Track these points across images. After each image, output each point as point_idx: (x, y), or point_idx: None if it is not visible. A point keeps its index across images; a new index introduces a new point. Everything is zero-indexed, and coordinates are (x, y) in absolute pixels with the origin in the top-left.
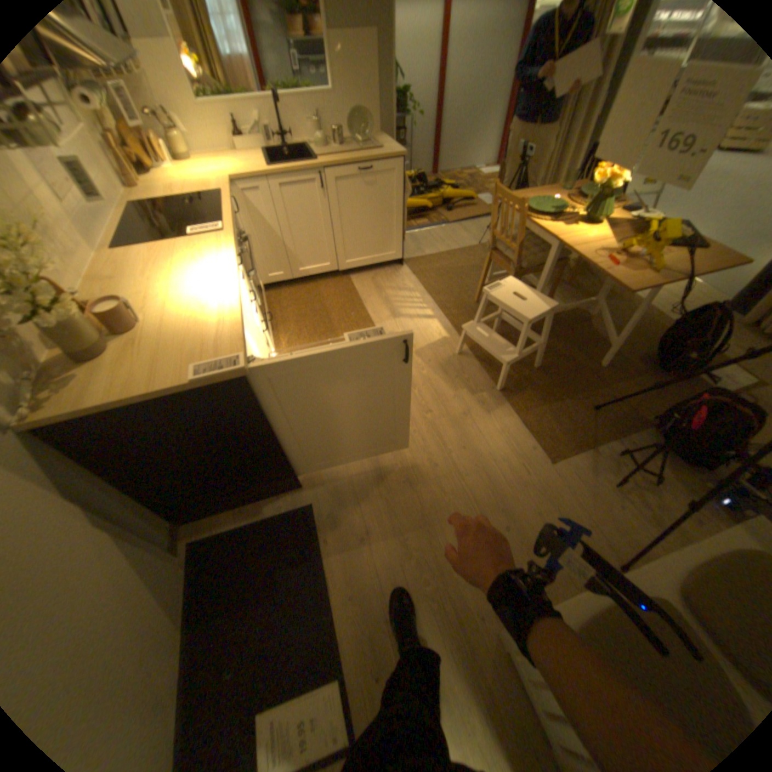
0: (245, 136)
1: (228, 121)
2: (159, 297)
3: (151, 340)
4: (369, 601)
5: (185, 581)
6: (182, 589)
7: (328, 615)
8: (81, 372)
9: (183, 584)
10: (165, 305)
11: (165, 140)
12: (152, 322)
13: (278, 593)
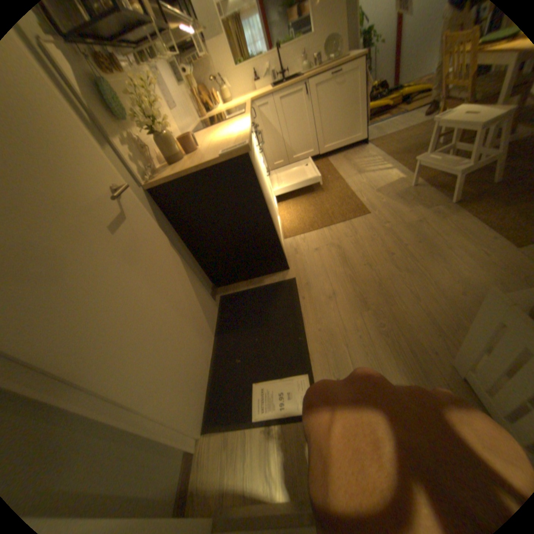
0: (261, 79)
1: (251, 73)
2: (208, 139)
3: (202, 150)
4: (334, 332)
5: (217, 313)
6: (215, 315)
7: (302, 337)
8: (170, 166)
9: (216, 314)
10: (210, 140)
11: (219, 90)
12: (203, 145)
13: (270, 322)
